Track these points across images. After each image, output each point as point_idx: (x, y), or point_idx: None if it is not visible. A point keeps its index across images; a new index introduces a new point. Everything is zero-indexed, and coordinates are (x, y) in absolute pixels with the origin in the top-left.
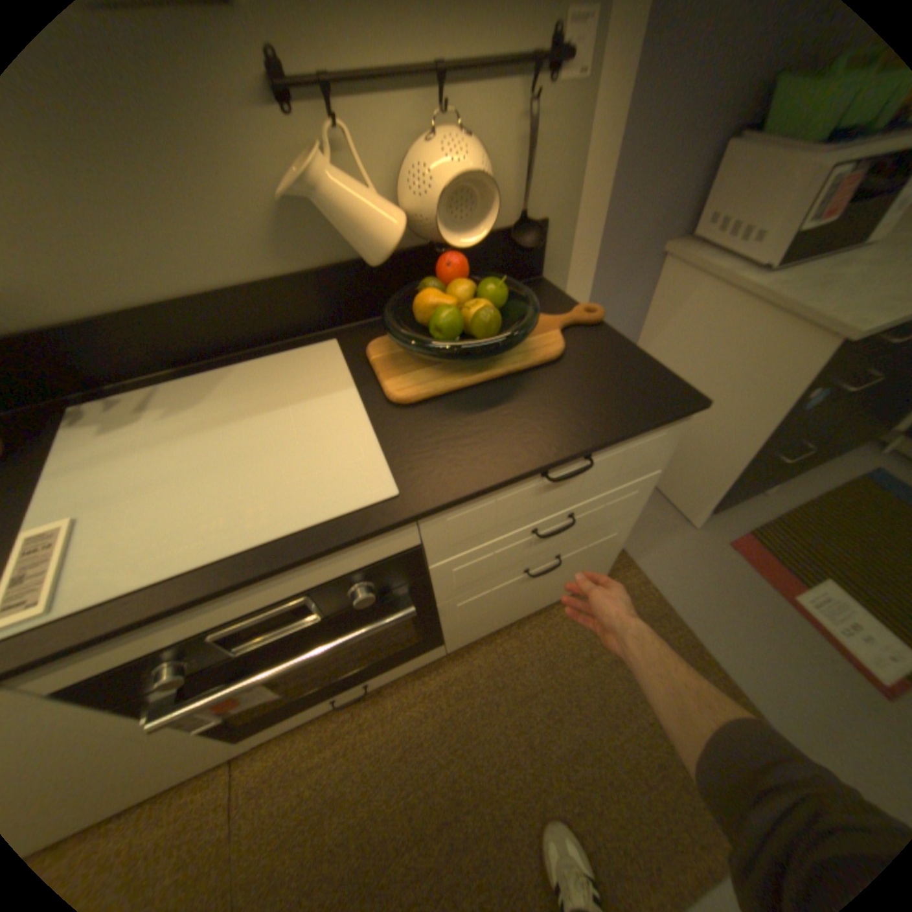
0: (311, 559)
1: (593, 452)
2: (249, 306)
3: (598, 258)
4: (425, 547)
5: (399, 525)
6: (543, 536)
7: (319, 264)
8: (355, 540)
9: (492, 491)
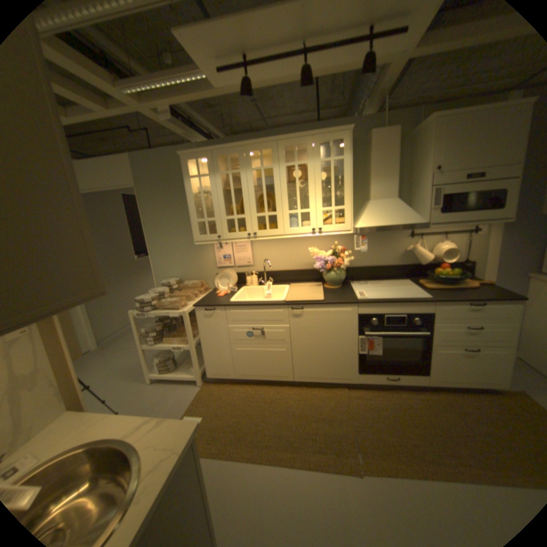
0: (413, 303)
1: (487, 304)
2: (390, 270)
3: (497, 275)
4: (435, 316)
5: (433, 302)
6: (472, 329)
7: (409, 264)
8: (423, 301)
9: (456, 304)
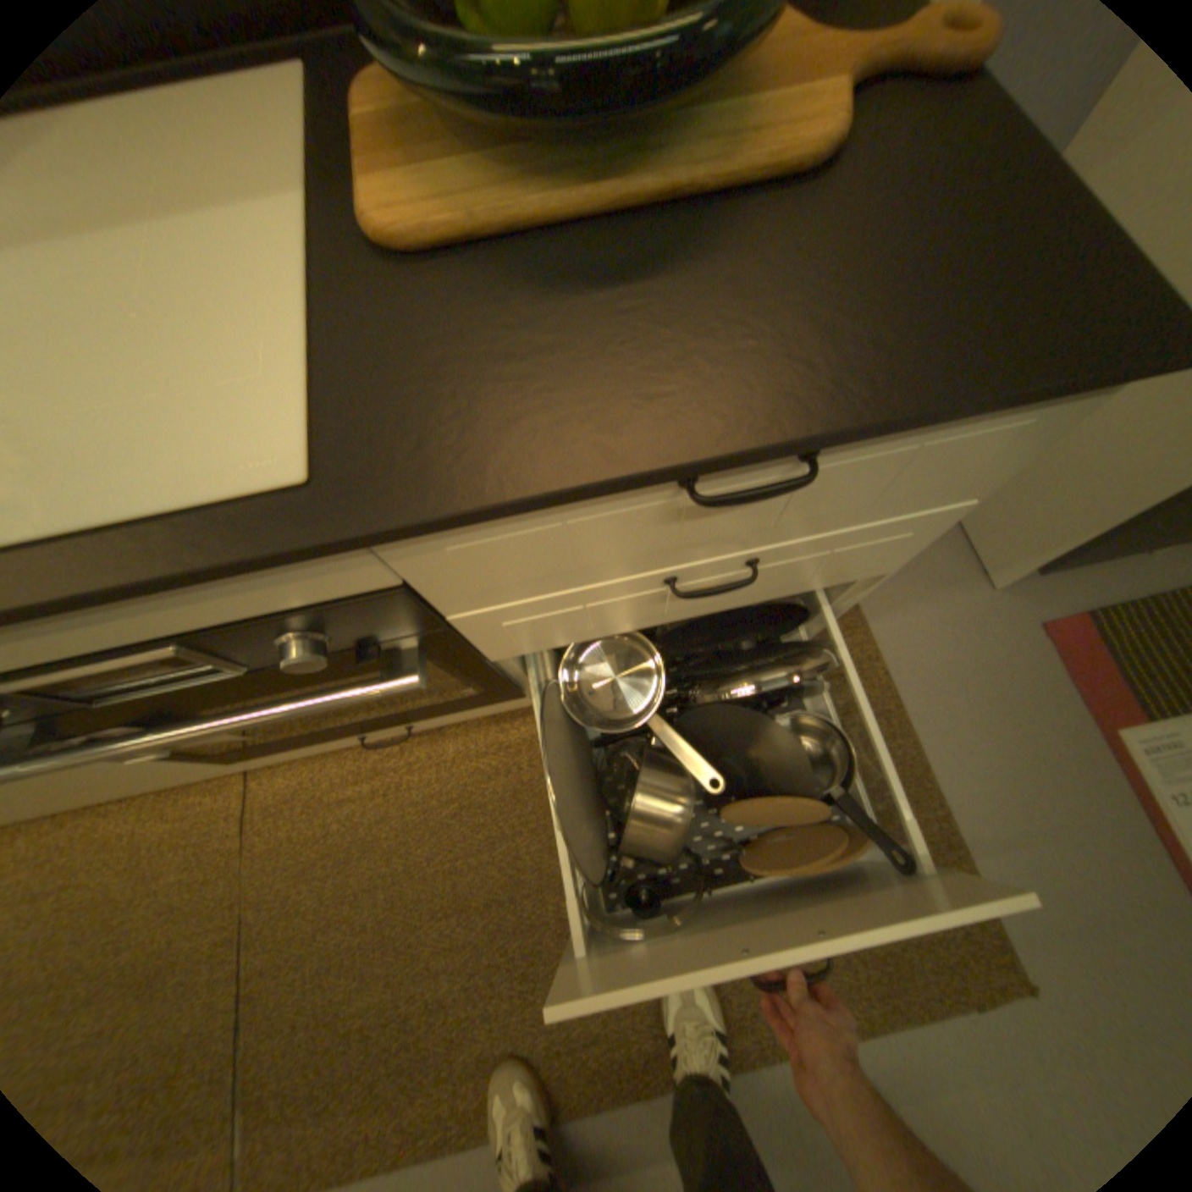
0: (95, 603)
1: (826, 445)
2: None
3: None
4: (417, 590)
5: (298, 559)
6: (684, 596)
7: None
8: (184, 579)
9: (550, 505)
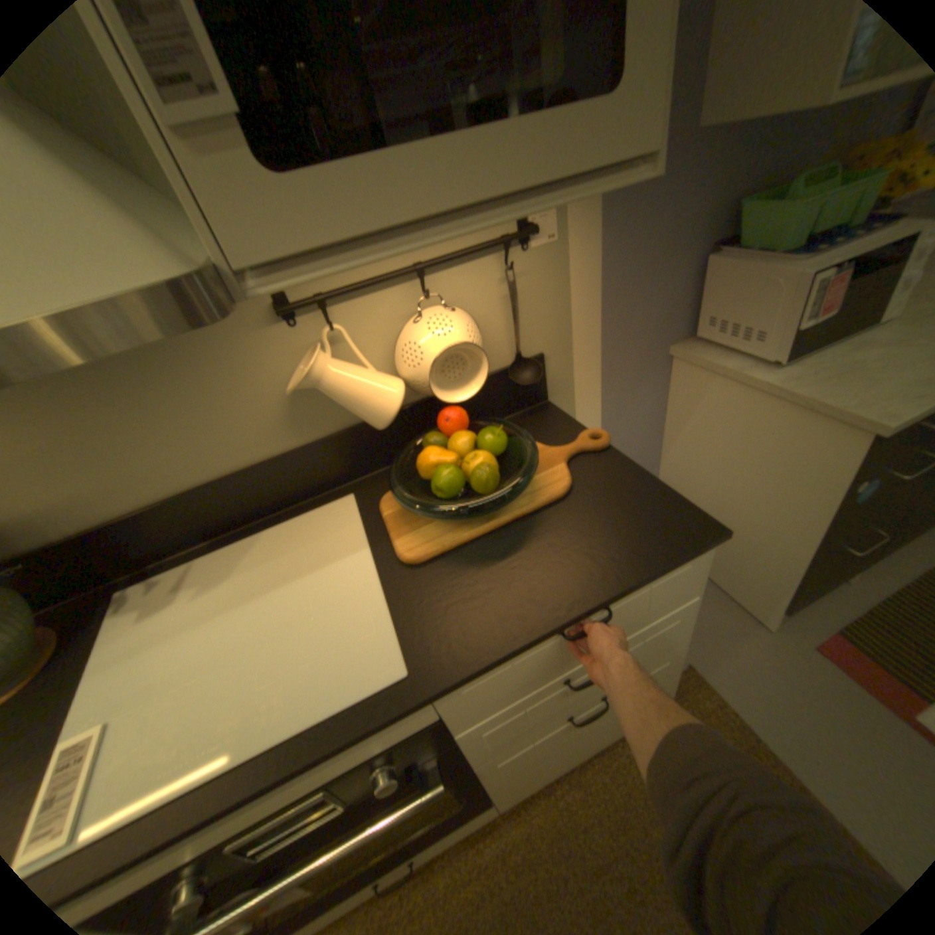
0: (320, 762)
1: (610, 602)
2: (272, 478)
3: (601, 374)
4: (444, 722)
5: (408, 714)
6: (577, 690)
7: (332, 432)
8: (363, 737)
9: (506, 659)
